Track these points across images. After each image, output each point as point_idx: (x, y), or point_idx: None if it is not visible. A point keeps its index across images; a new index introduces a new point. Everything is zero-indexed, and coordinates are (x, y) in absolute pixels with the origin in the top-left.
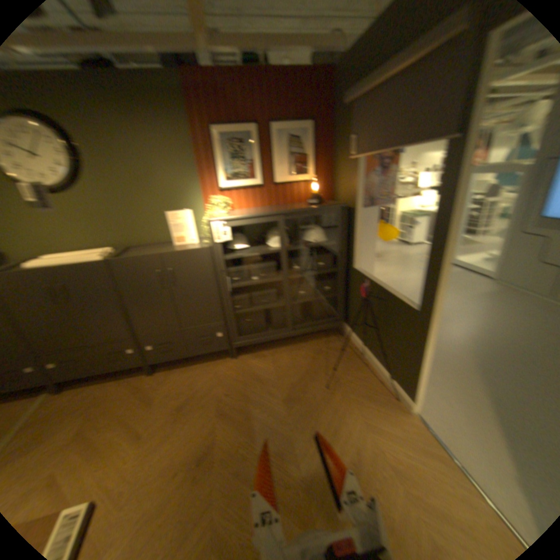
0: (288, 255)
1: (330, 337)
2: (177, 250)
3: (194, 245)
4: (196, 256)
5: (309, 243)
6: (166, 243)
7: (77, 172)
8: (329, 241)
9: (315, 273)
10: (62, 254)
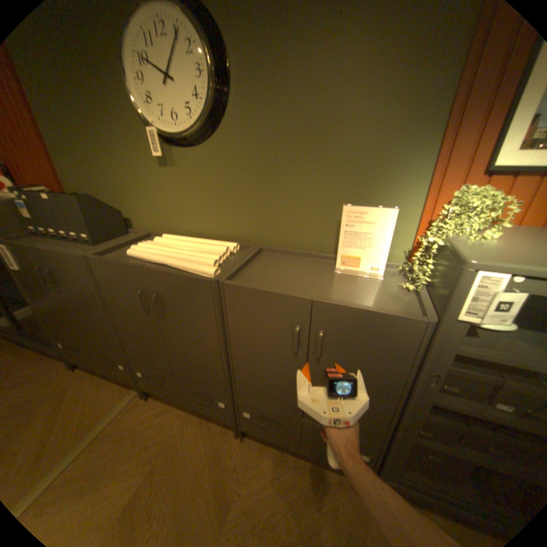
0: None
1: None
2: (353, 304)
3: (380, 283)
4: (394, 332)
5: None
6: (324, 258)
7: (225, 113)
8: None
9: None
10: (180, 242)
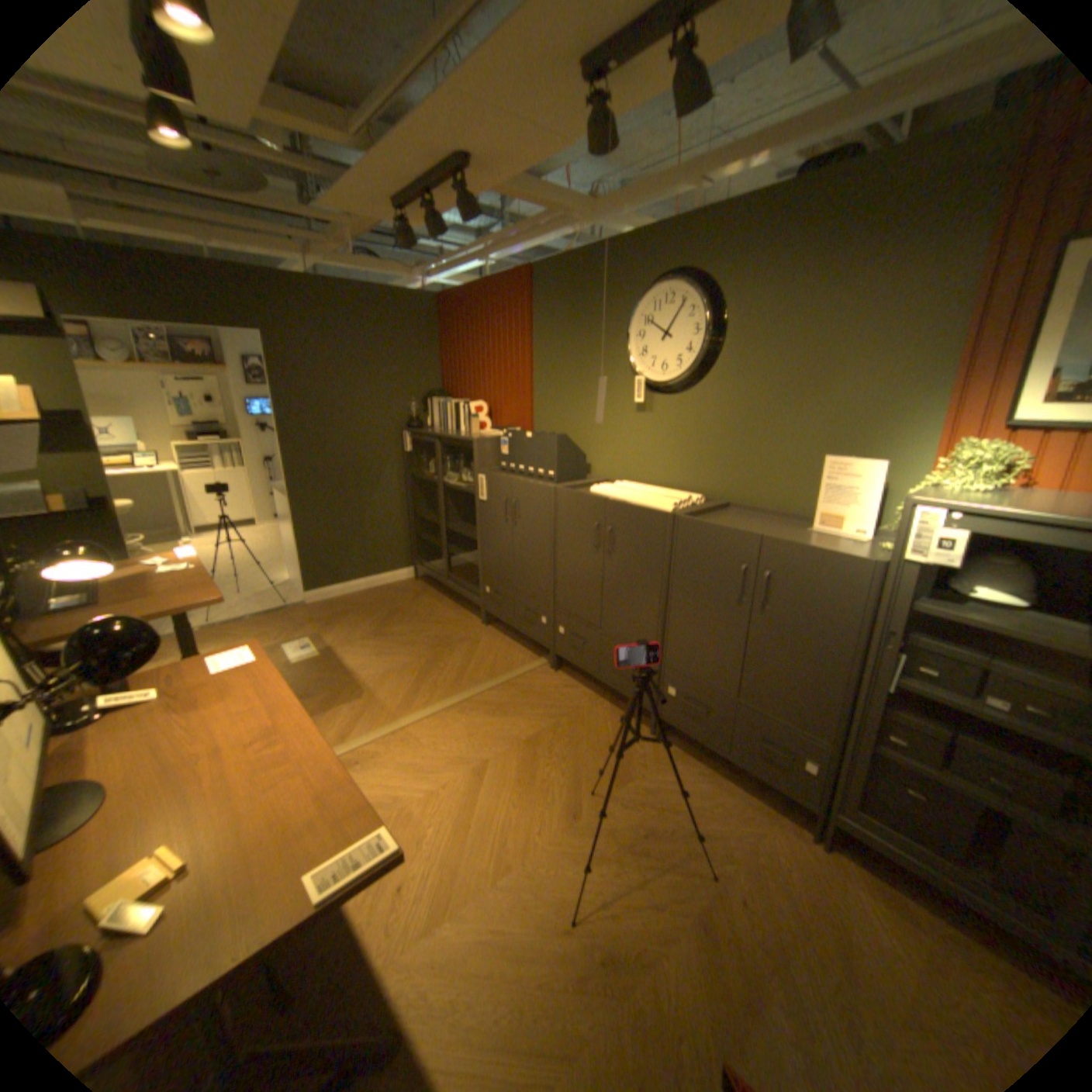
0: None
1: None
2: (806, 543)
3: (862, 545)
4: (844, 573)
5: None
6: (805, 519)
7: (718, 364)
8: None
9: None
10: (643, 488)
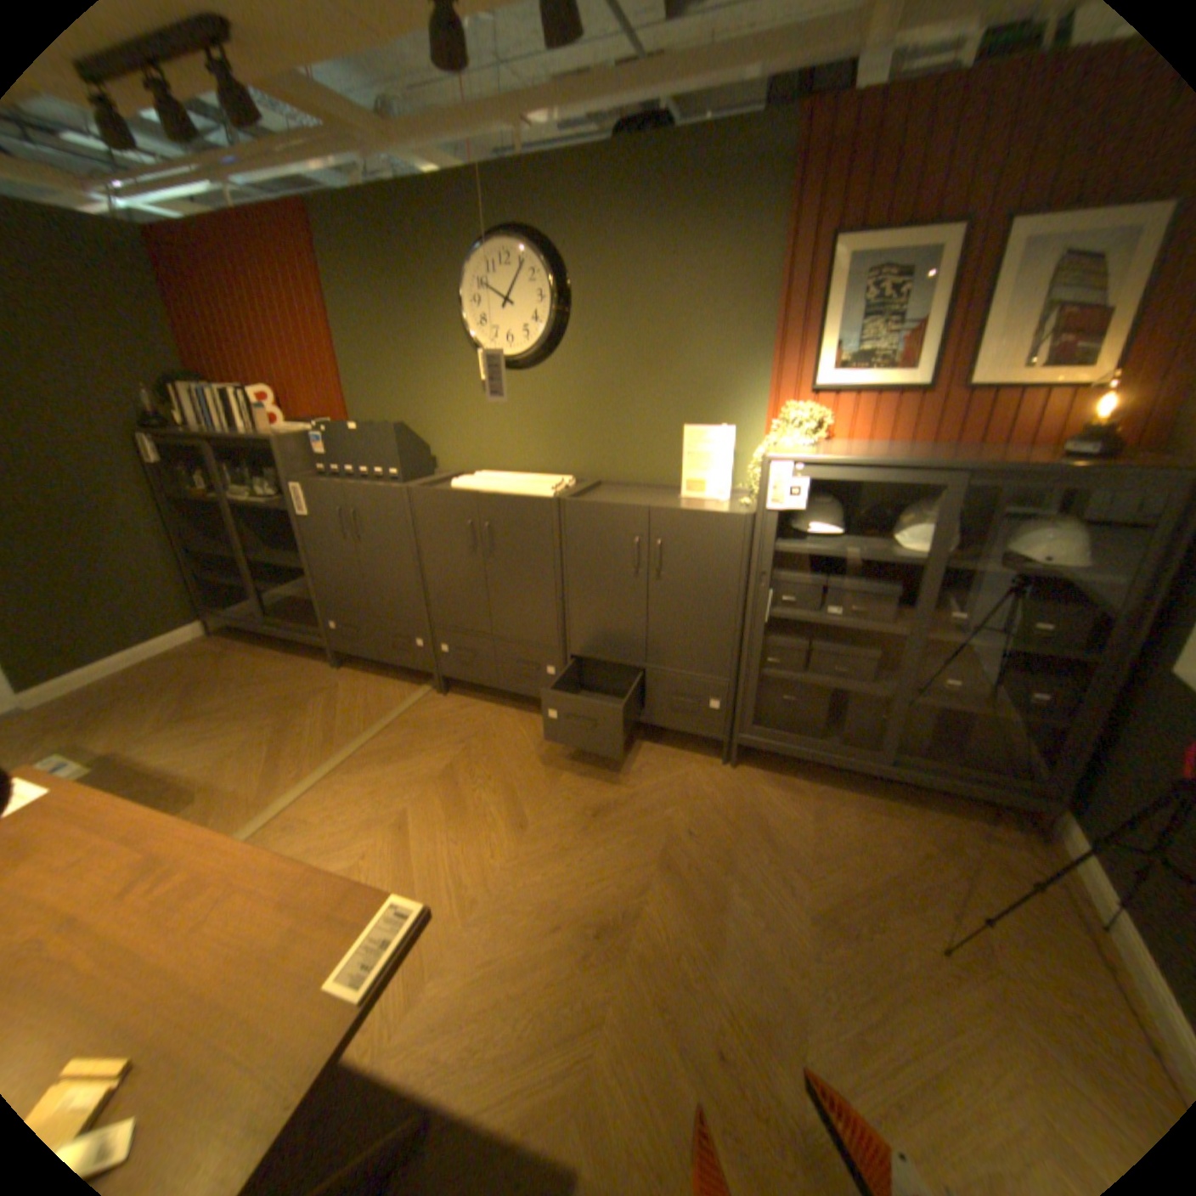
0: (951, 580)
1: (1008, 832)
2: (686, 509)
3: (723, 504)
4: (721, 530)
5: (1034, 563)
6: (670, 489)
7: (564, 336)
8: (1107, 573)
9: (1022, 648)
10: (508, 477)
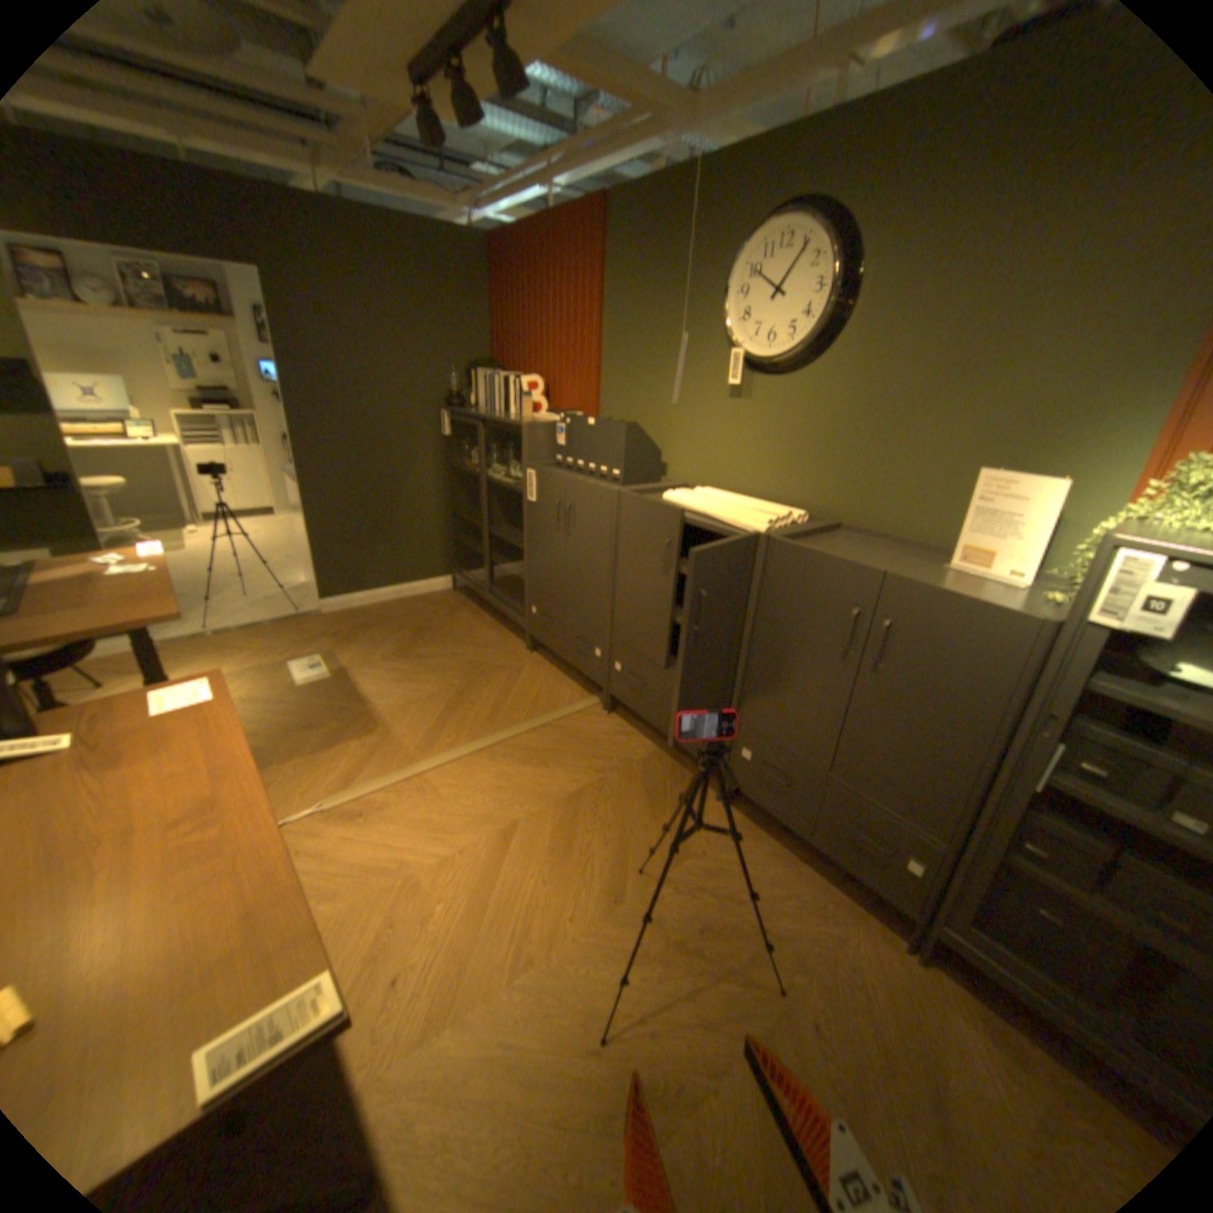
0: None
1: None
2: (945, 587)
3: (1018, 592)
4: (995, 632)
5: None
6: (940, 552)
7: (843, 335)
8: None
9: None
10: (730, 498)
